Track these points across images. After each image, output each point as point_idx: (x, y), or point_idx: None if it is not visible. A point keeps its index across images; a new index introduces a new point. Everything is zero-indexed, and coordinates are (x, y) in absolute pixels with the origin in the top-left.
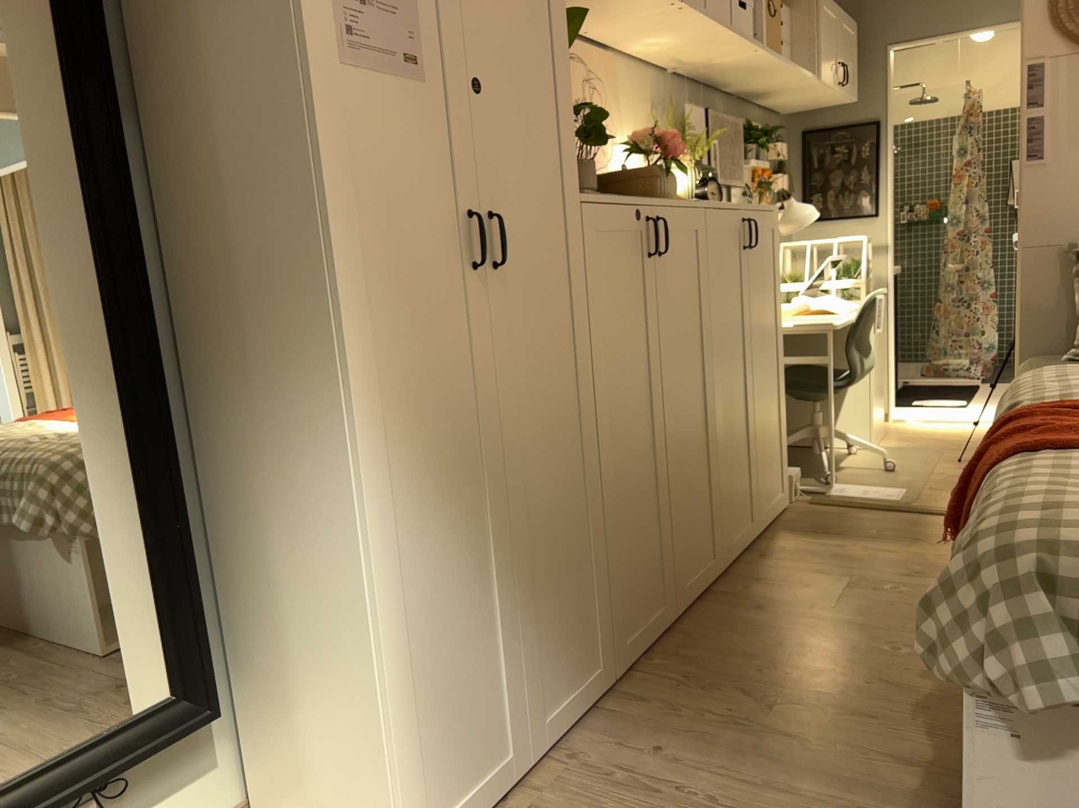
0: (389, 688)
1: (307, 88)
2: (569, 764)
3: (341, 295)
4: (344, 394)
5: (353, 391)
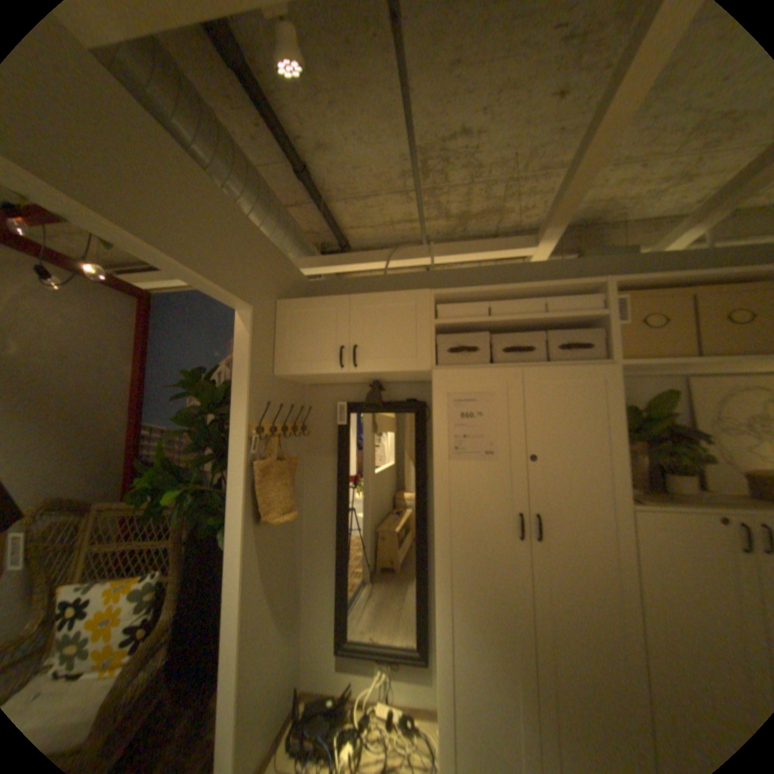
0: (444, 707)
1: (434, 472)
2: None
3: (440, 542)
4: (436, 578)
5: (441, 579)
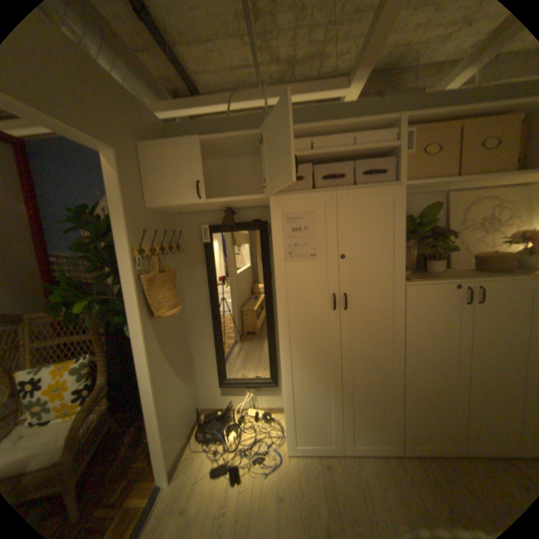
0: (288, 407)
1: (275, 271)
2: (359, 465)
3: (281, 316)
4: (280, 339)
5: (283, 338)
